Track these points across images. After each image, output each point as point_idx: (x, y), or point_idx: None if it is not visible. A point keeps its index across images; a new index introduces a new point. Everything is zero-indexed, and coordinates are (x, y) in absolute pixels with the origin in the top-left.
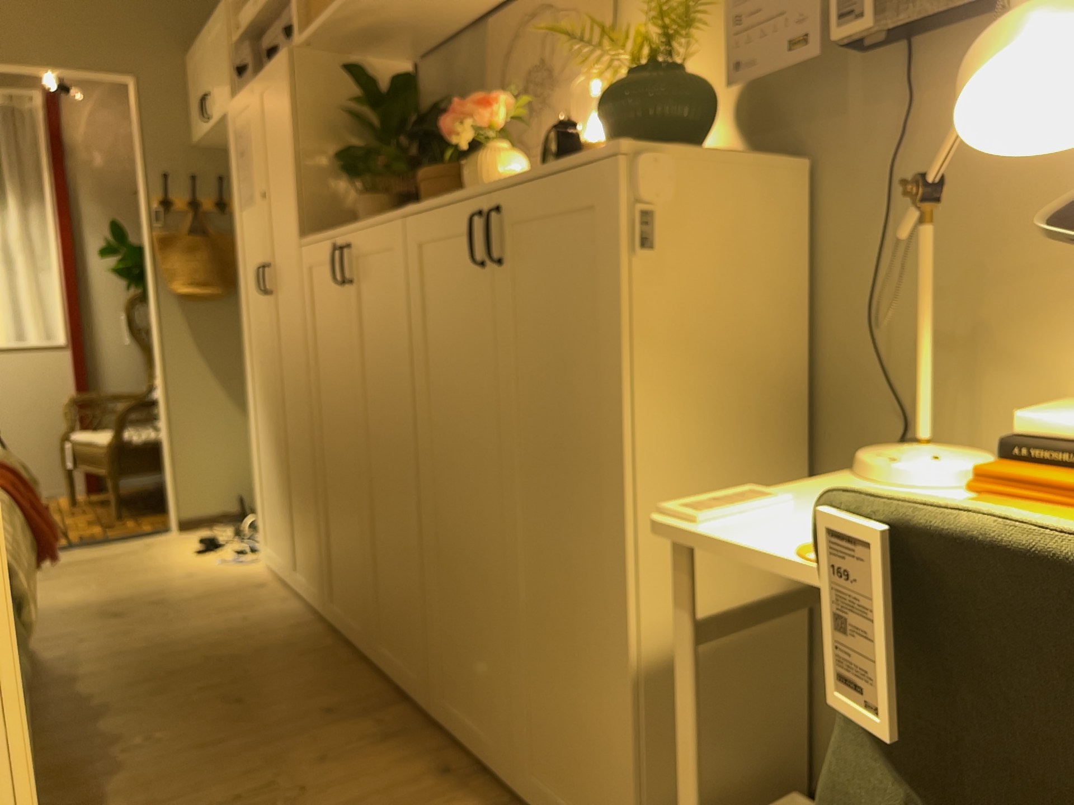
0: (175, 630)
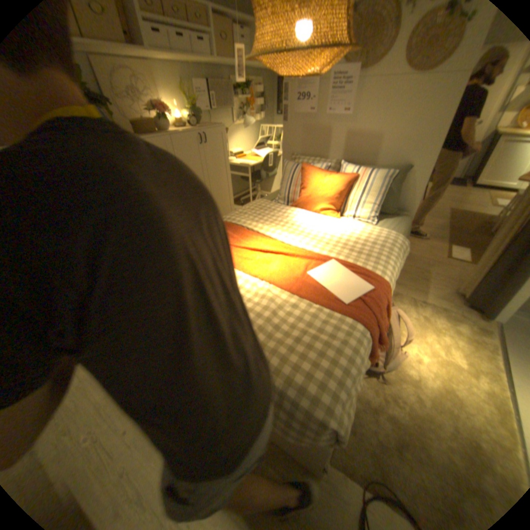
0: None
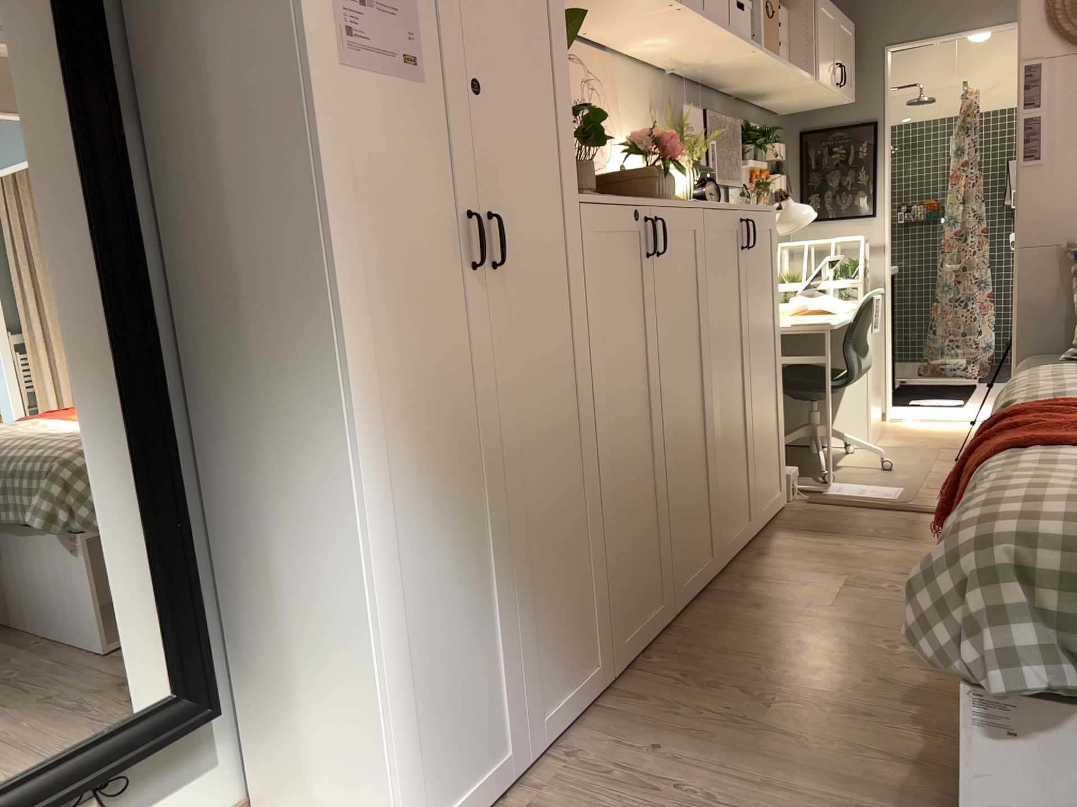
0: (736, 795)
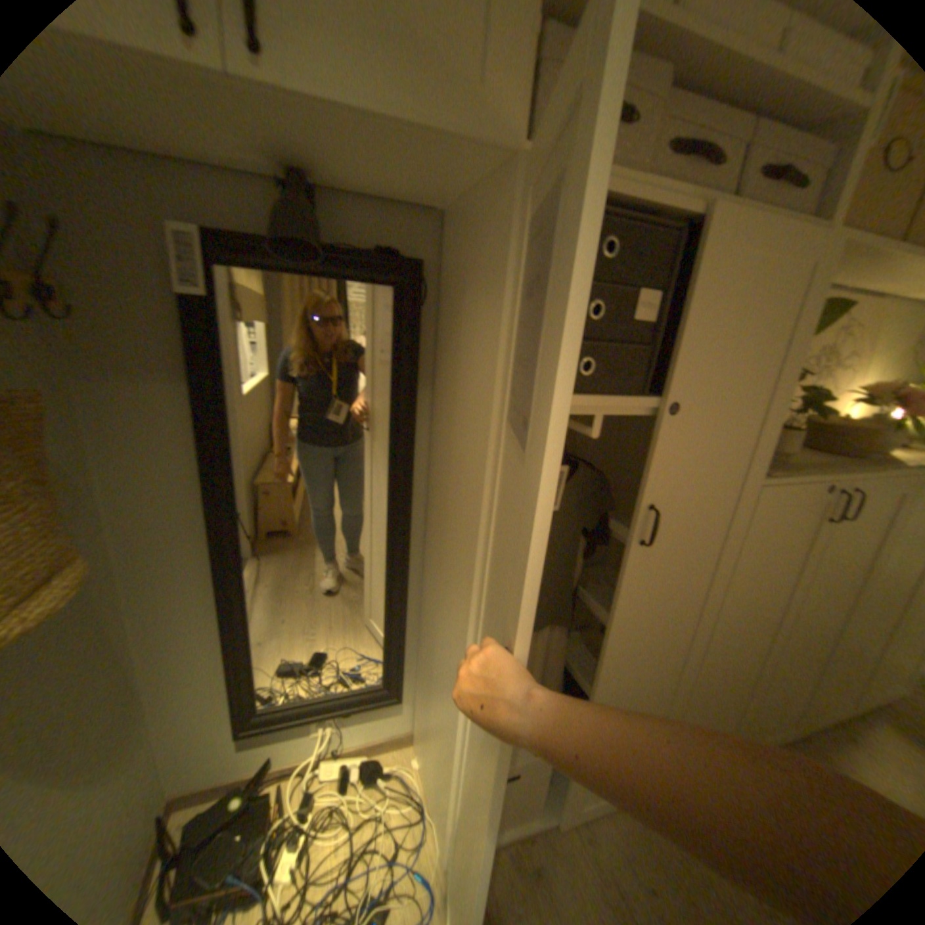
0: None
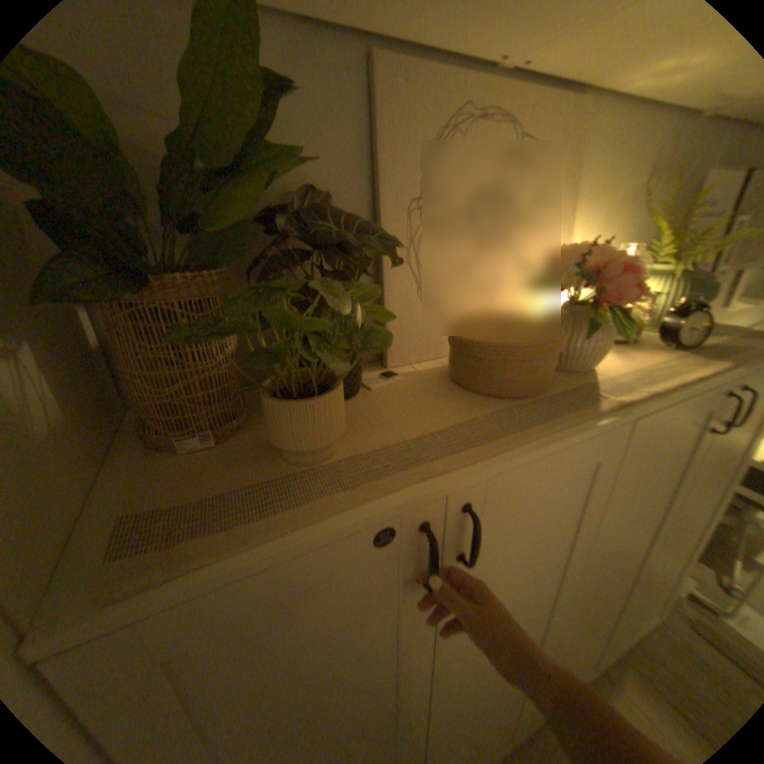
0: None
